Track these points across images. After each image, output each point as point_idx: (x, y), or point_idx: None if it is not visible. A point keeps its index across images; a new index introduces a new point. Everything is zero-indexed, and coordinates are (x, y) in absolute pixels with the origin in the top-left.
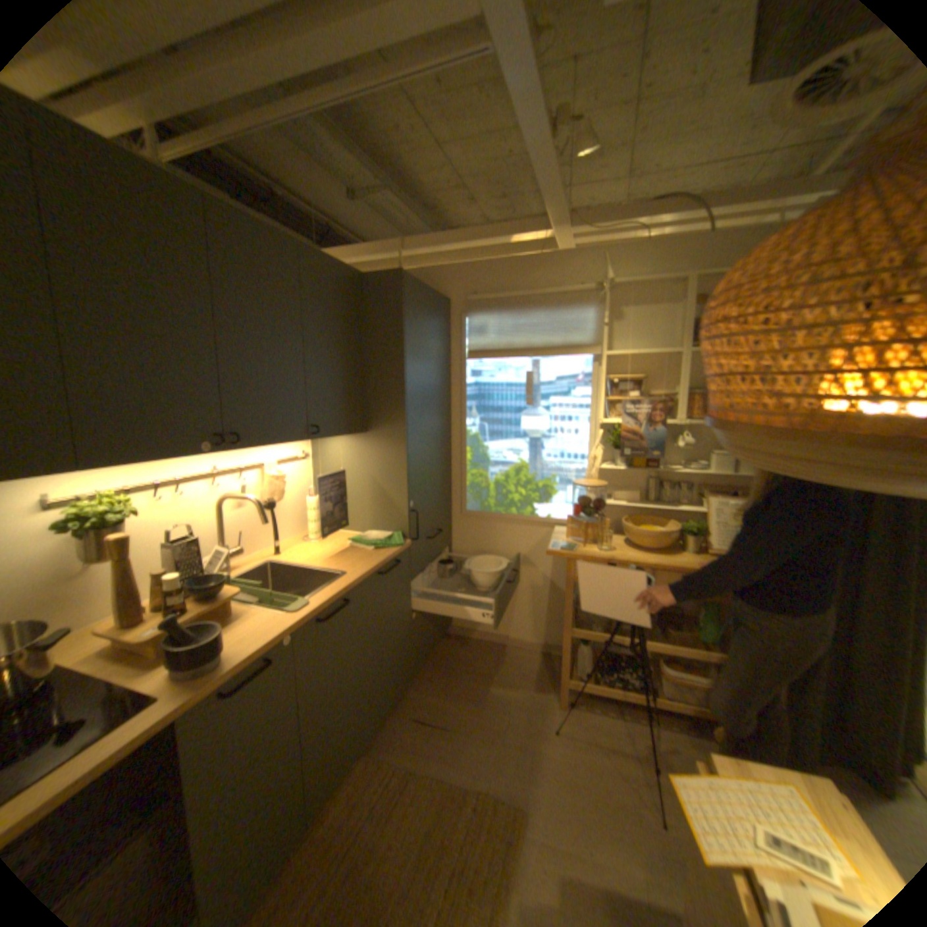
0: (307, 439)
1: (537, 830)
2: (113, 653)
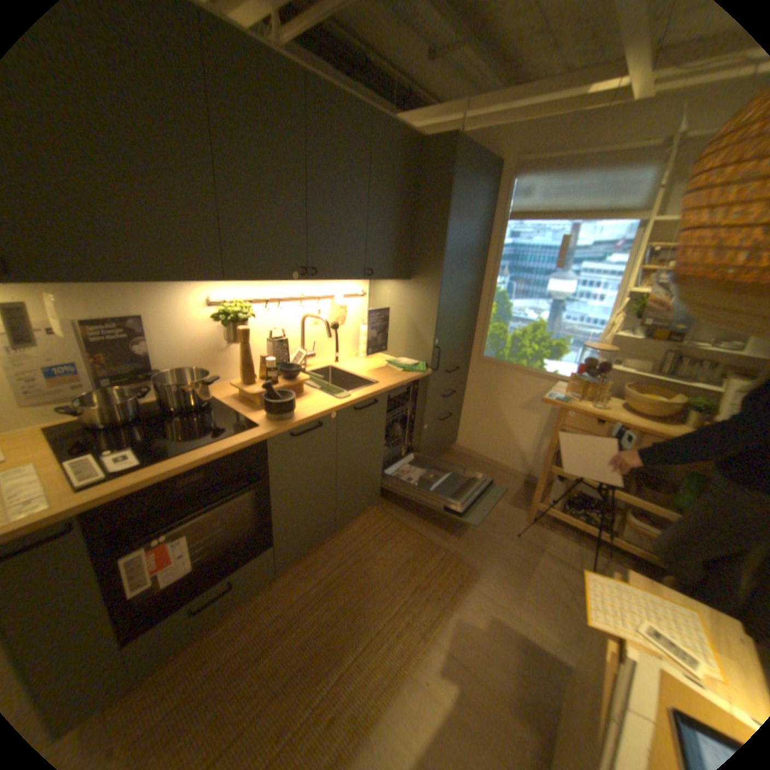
0: (364, 279)
1: (484, 586)
2: (239, 398)
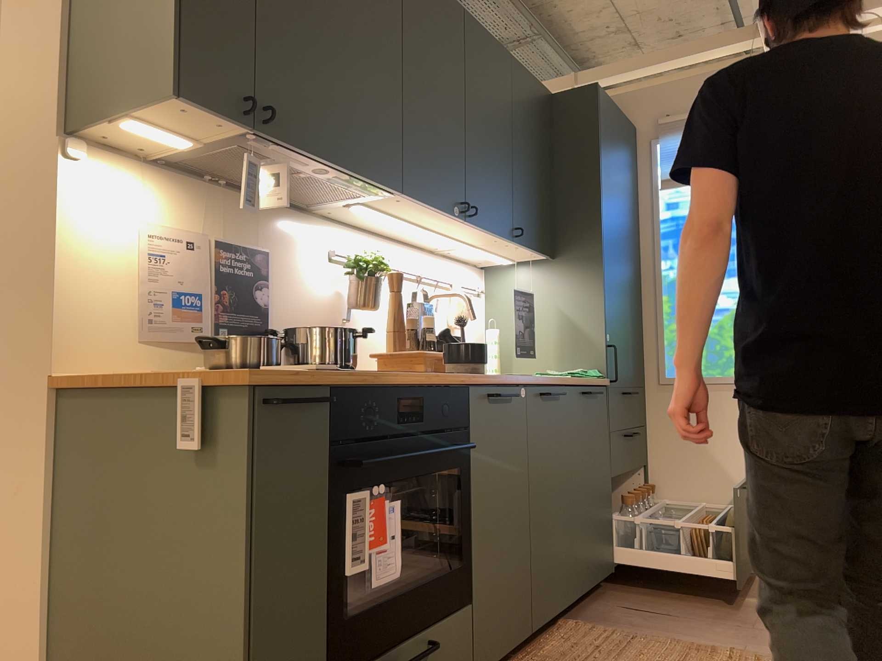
0: (507, 245)
1: None
2: None
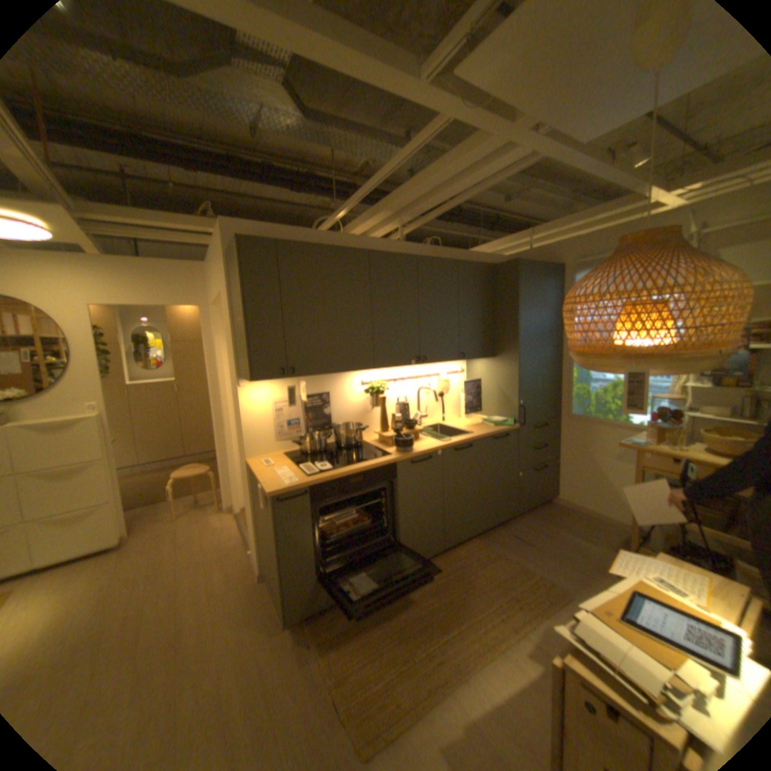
0: (459, 360)
1: (576, 608)
2: (378, 441)
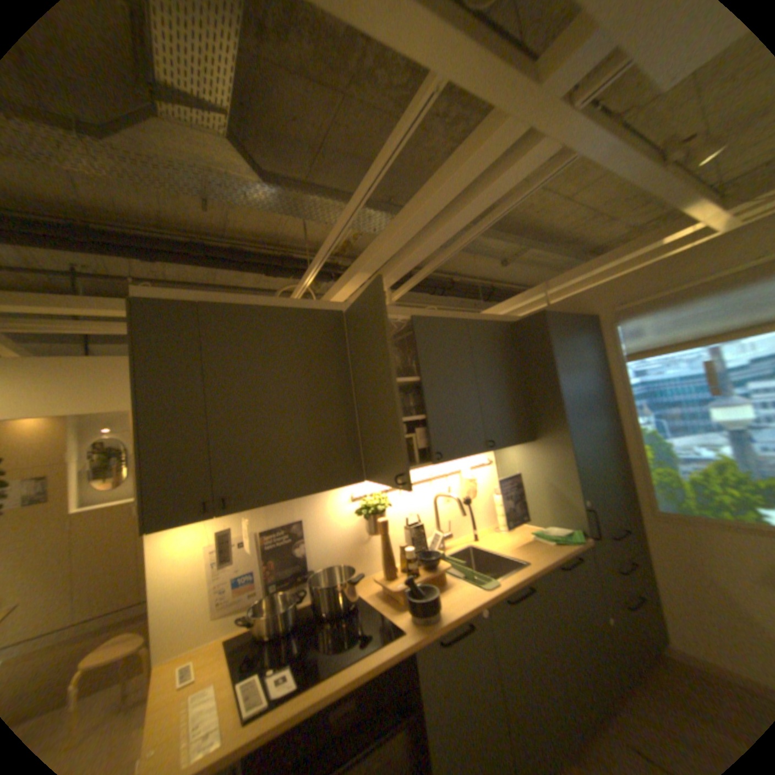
0: (488, 450)
1: None
2: (384, 596)
